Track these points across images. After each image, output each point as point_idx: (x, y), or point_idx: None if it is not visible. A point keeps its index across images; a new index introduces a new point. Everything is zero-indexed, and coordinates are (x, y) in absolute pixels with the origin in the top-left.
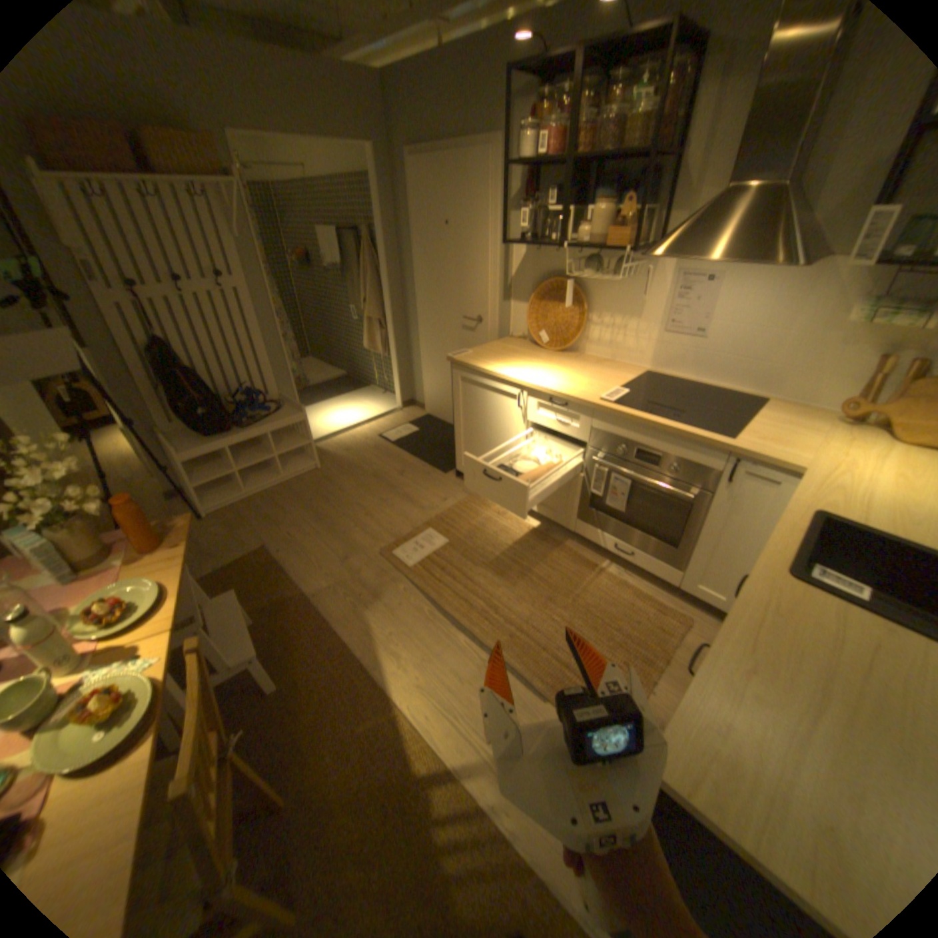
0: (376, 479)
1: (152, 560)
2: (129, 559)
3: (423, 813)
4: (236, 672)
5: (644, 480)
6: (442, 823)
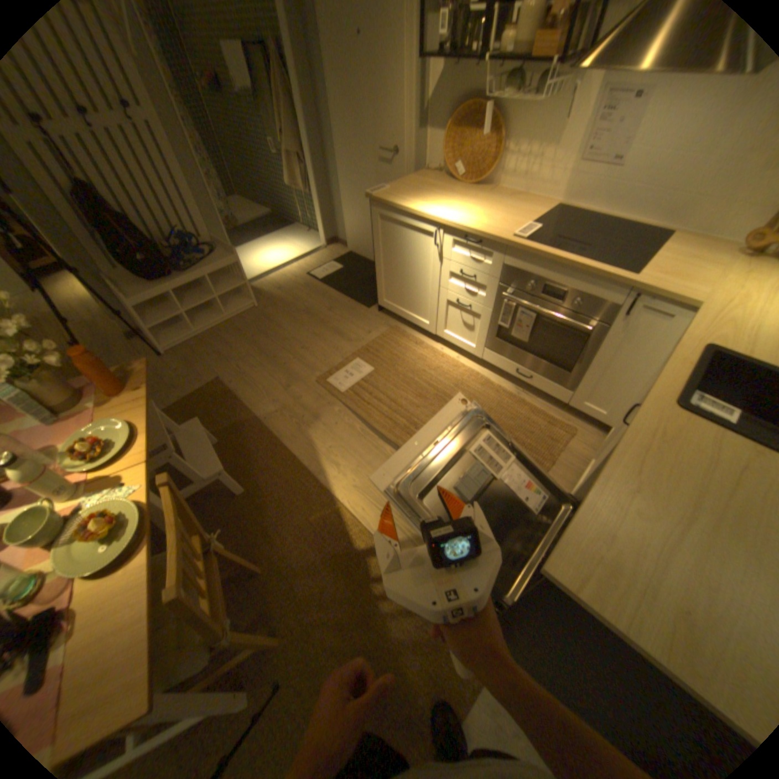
0: (308, 315)
1: (119, 402)
2: (99, 401)
3: (364, 574)
4: (209, 482)
5: (548, 314)
6: (378, 580)
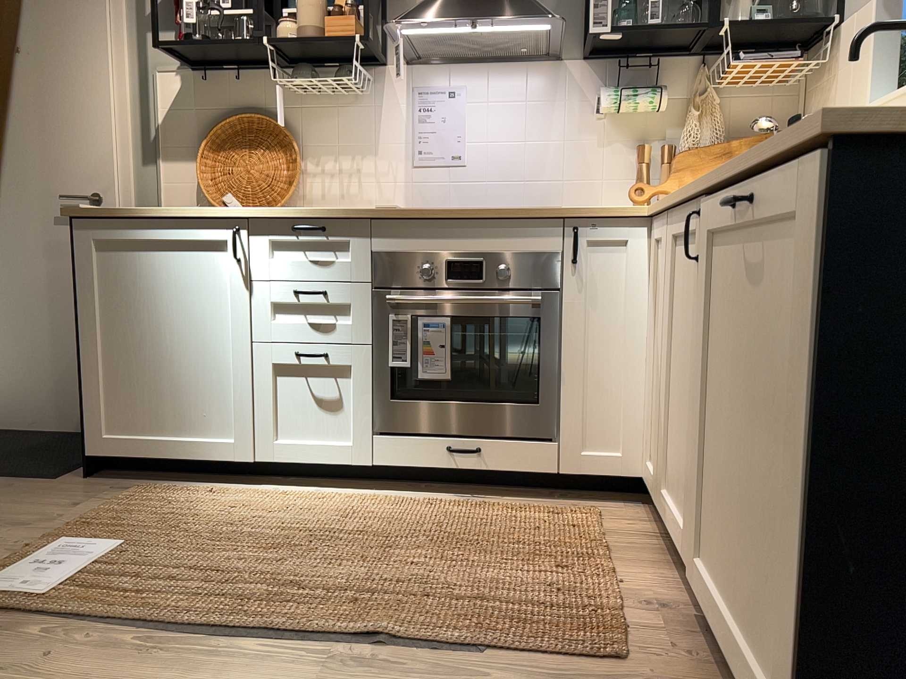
0: None
1: None
2: None
3: None
4: None
5: (473, 299)
6: None
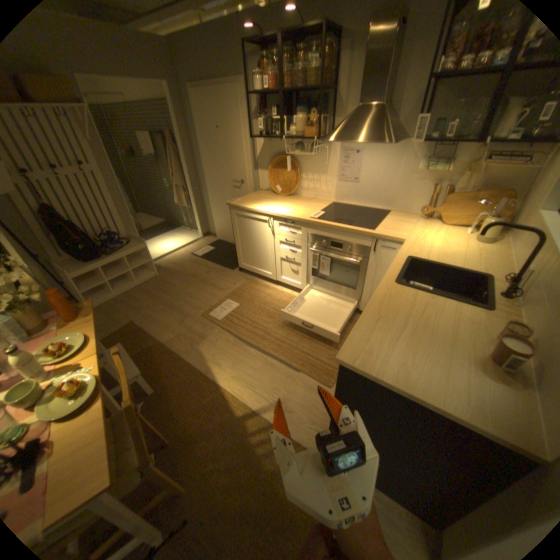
0: (193, 277)
1: (75, 322)
2: (60, 324)
3: (243, 431)
4: (130, 381)
5: (335, 256)
6: (253, 433)
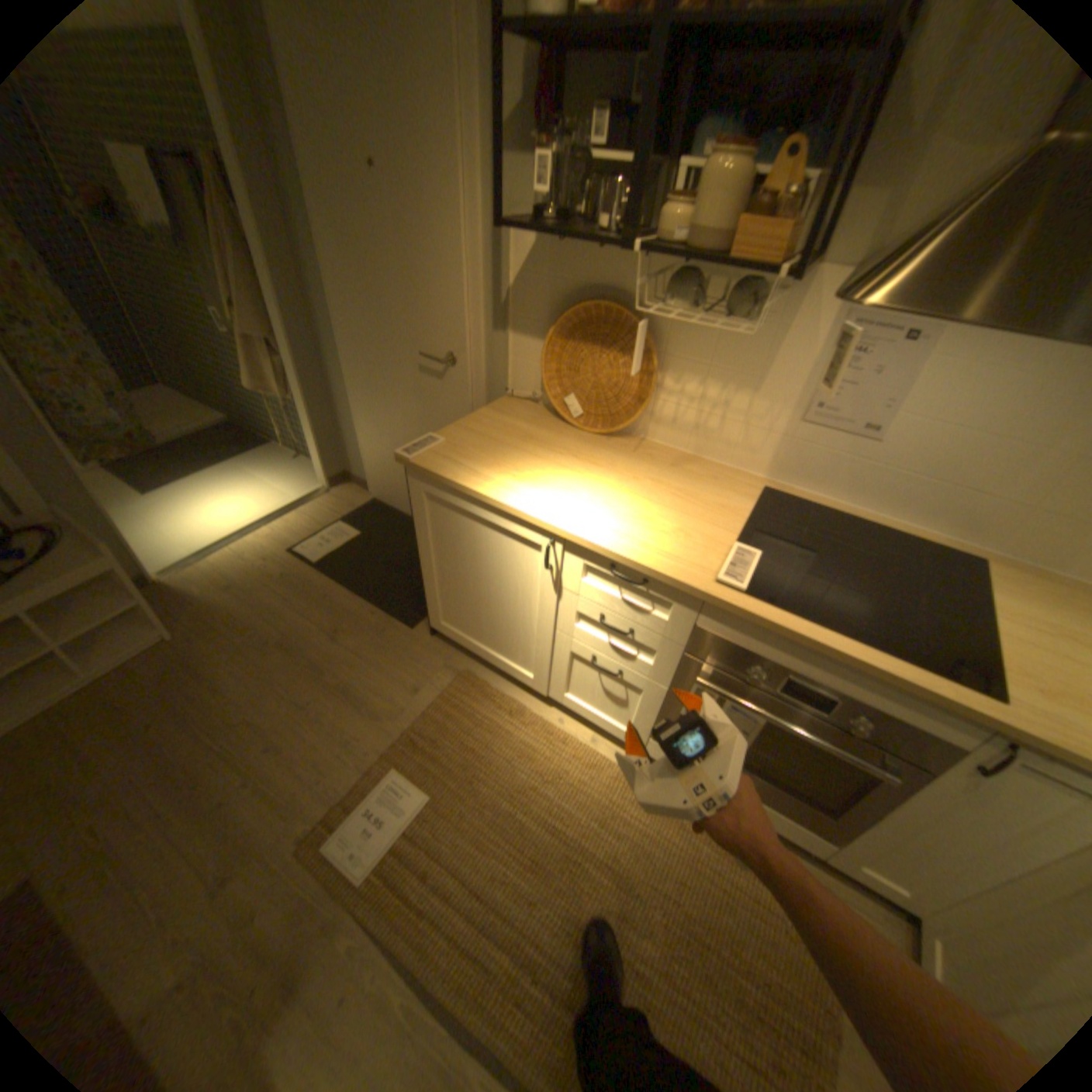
0: (285, 654)
1: None
2: None
3: None
4: None
5: (801, 735)
6: None
